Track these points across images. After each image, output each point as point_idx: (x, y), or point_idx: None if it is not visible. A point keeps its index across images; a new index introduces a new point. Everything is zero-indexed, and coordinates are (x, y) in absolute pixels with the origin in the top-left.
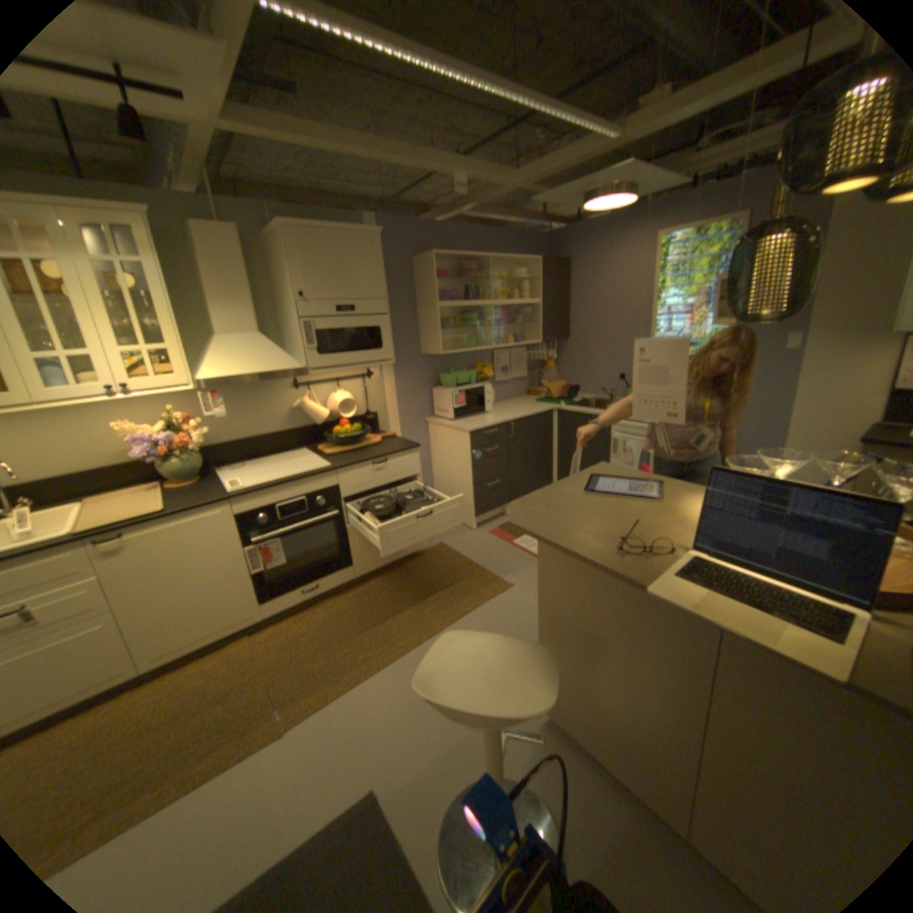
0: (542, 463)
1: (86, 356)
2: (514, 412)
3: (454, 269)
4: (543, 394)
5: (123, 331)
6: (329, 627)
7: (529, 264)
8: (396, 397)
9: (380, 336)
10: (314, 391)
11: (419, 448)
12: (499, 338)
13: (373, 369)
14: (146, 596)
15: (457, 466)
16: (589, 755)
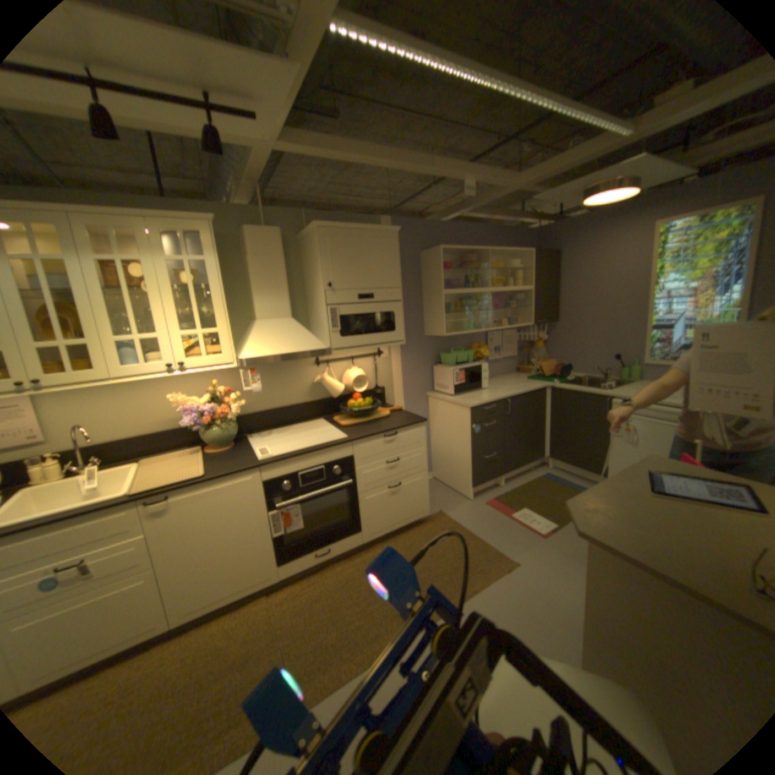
0: (535, 437)
1: (154, 338)
2: (509, 388)
3: (455, 261)
4: (533, 371)
5: (185, 316)
6: (340, 594)
7: (522, 254)
8: (402, 373)
9: (393, 320)
10: (332, 367)
11: (426, 421)
12: (494, 320)
13: (383, 348)
14: (182, 555)
15: (455, 437)
16: None
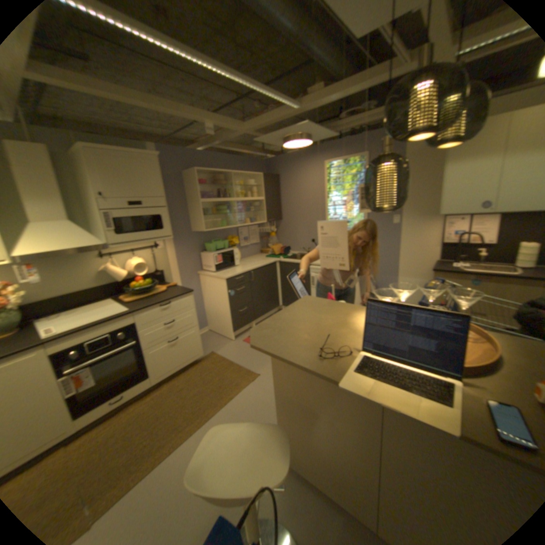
0: (271, 294)
1: None
2: (252, 264)
3: (209, 179)
4: (269, 252)
5: None
6: (129, 428)
7: (255, 177)
8: (175, 259)
9: (159, 221)
10: (113, 259)
11: (191, 292)
12: (240, 220)
13: (157, 242)
14: None
15: (218, 301)
16: (313, 488)
